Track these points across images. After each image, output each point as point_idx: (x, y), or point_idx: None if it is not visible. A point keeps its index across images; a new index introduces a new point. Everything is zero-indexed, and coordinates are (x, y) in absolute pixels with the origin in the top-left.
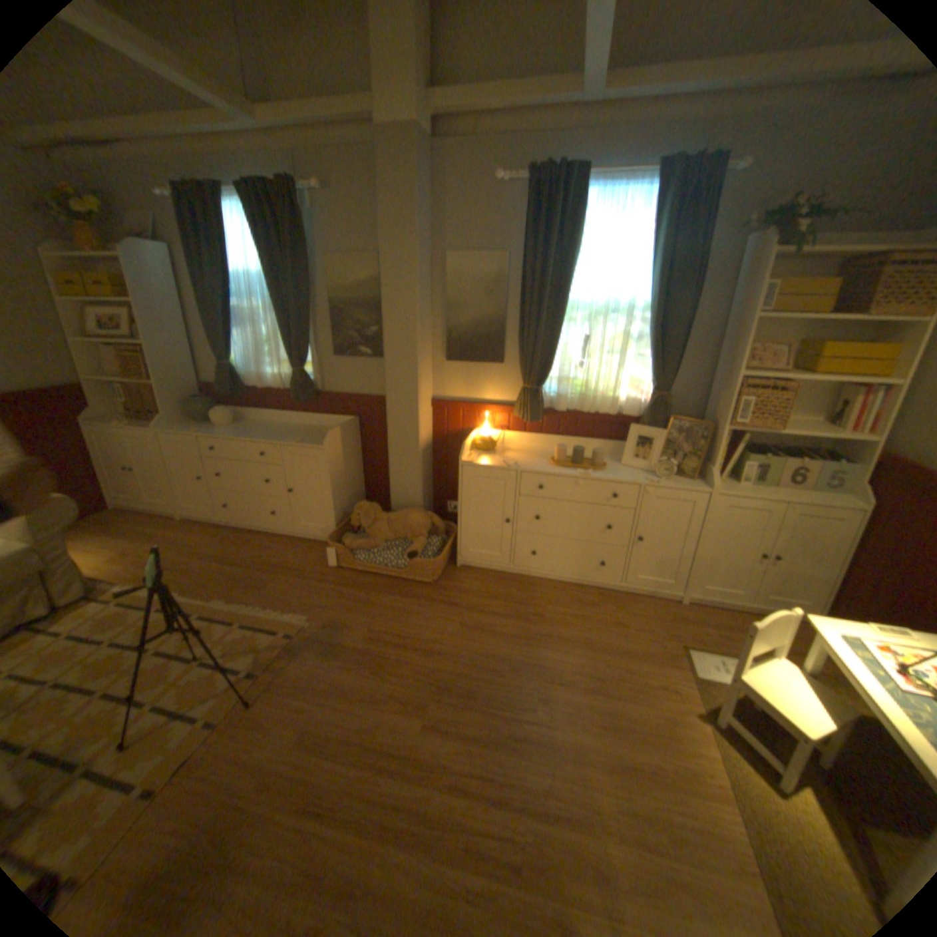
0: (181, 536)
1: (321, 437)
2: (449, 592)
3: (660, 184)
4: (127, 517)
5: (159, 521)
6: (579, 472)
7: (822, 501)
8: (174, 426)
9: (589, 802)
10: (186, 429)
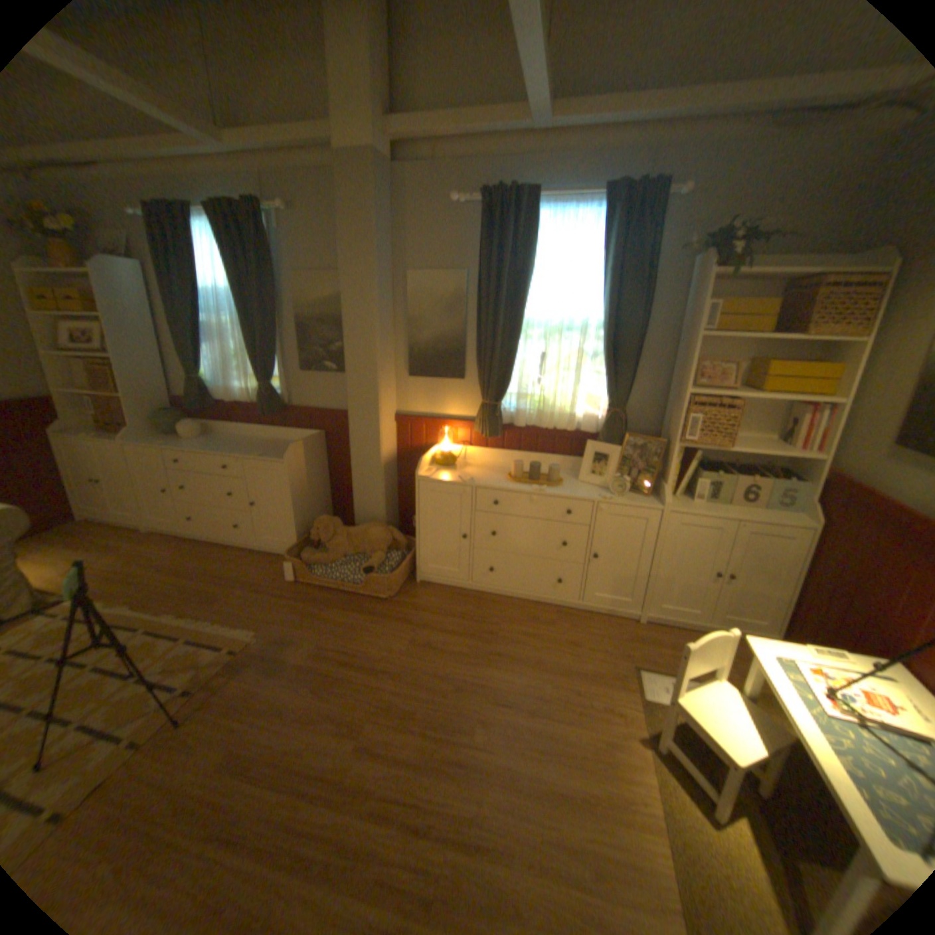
0: (143, 549)
1: (284, 451)
2: (404, 609)
3: (609, 207)
4: (93, 529)
5: (124, 534)
6: (534, 488)
7: (774, 519)
8: (142, 439)
9: (514, 832)
10: (152, 442)
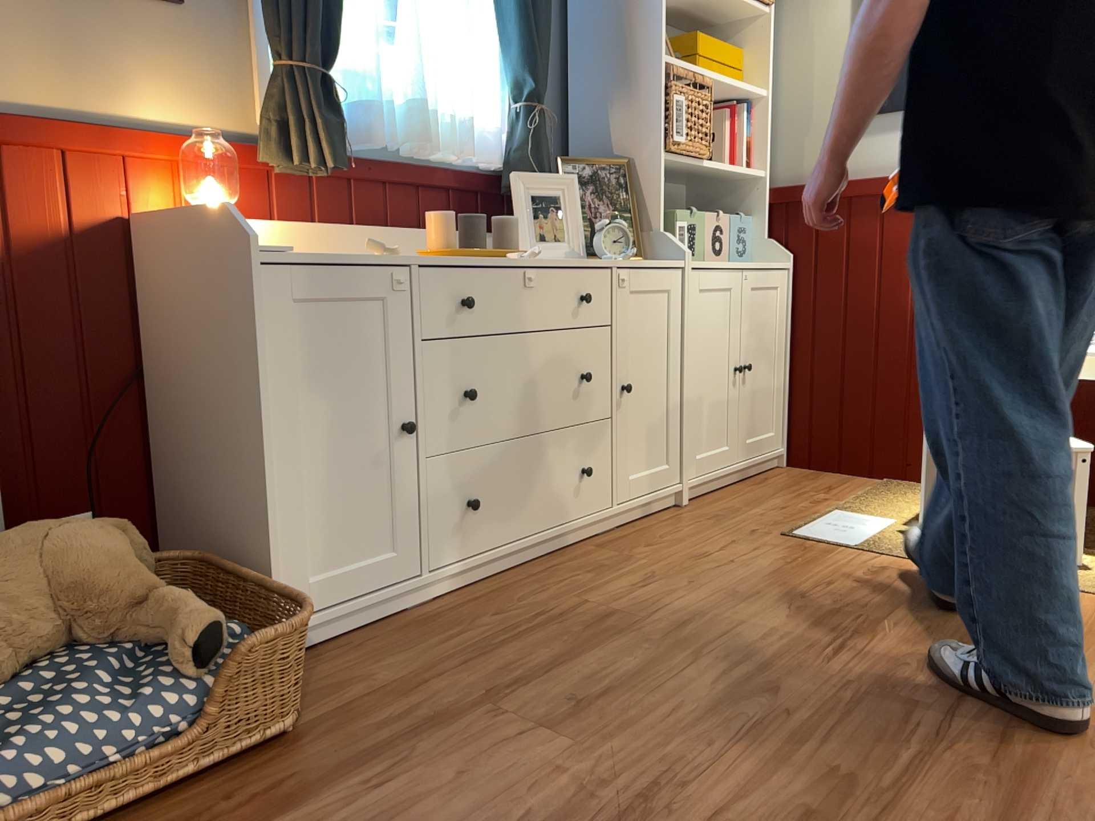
0: None
1: None
2: (372, 711)
3: None
4: None
5: None
6: (519, 252)
7: (757, 263)
8: None
9: None
10: None
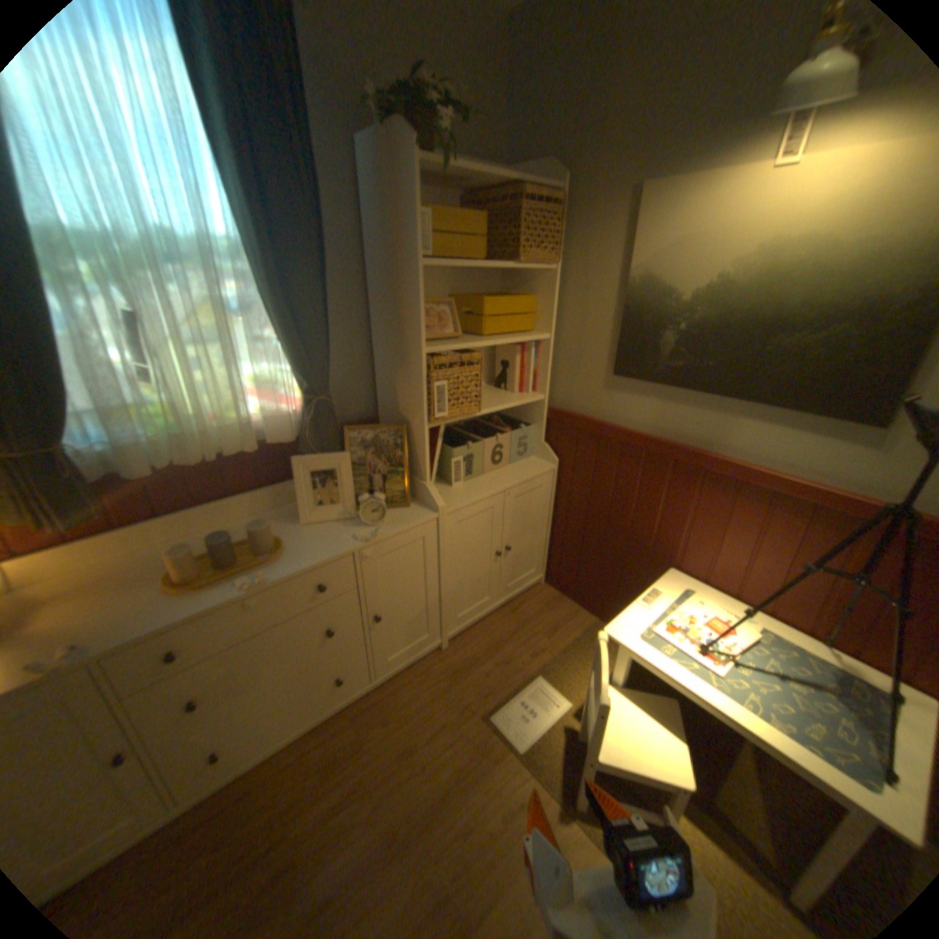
0: None
1: None
2: None
3: None
4: None
5: None
6: (243, 584)
7: (524, 474)
8: None
9: None
10: None
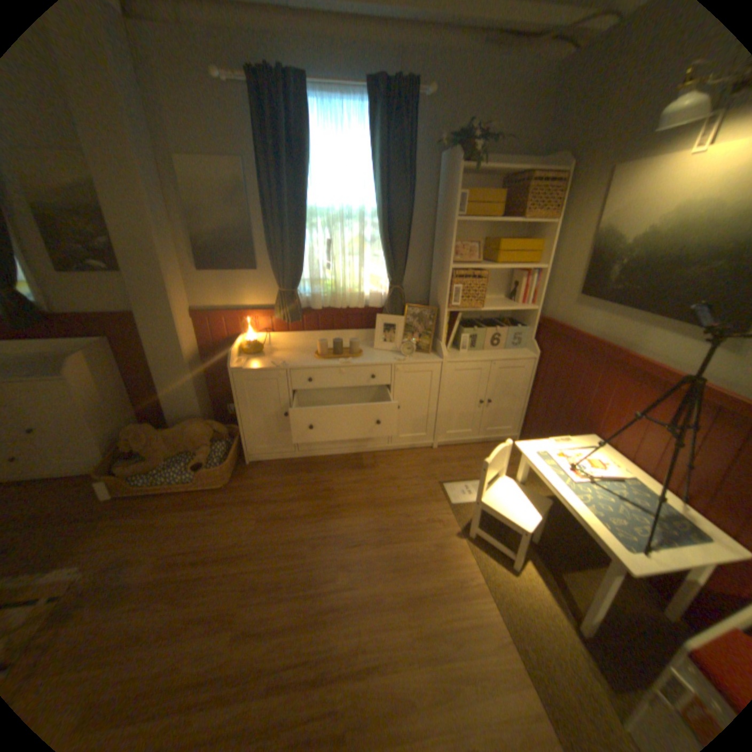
0: None
1: (59, 365)
2: (241, 491)
3: (370, 101)
4: None
5: None
6: (341, 361)
7: (510, 356)
8: None
9: (390, 642)
10: None
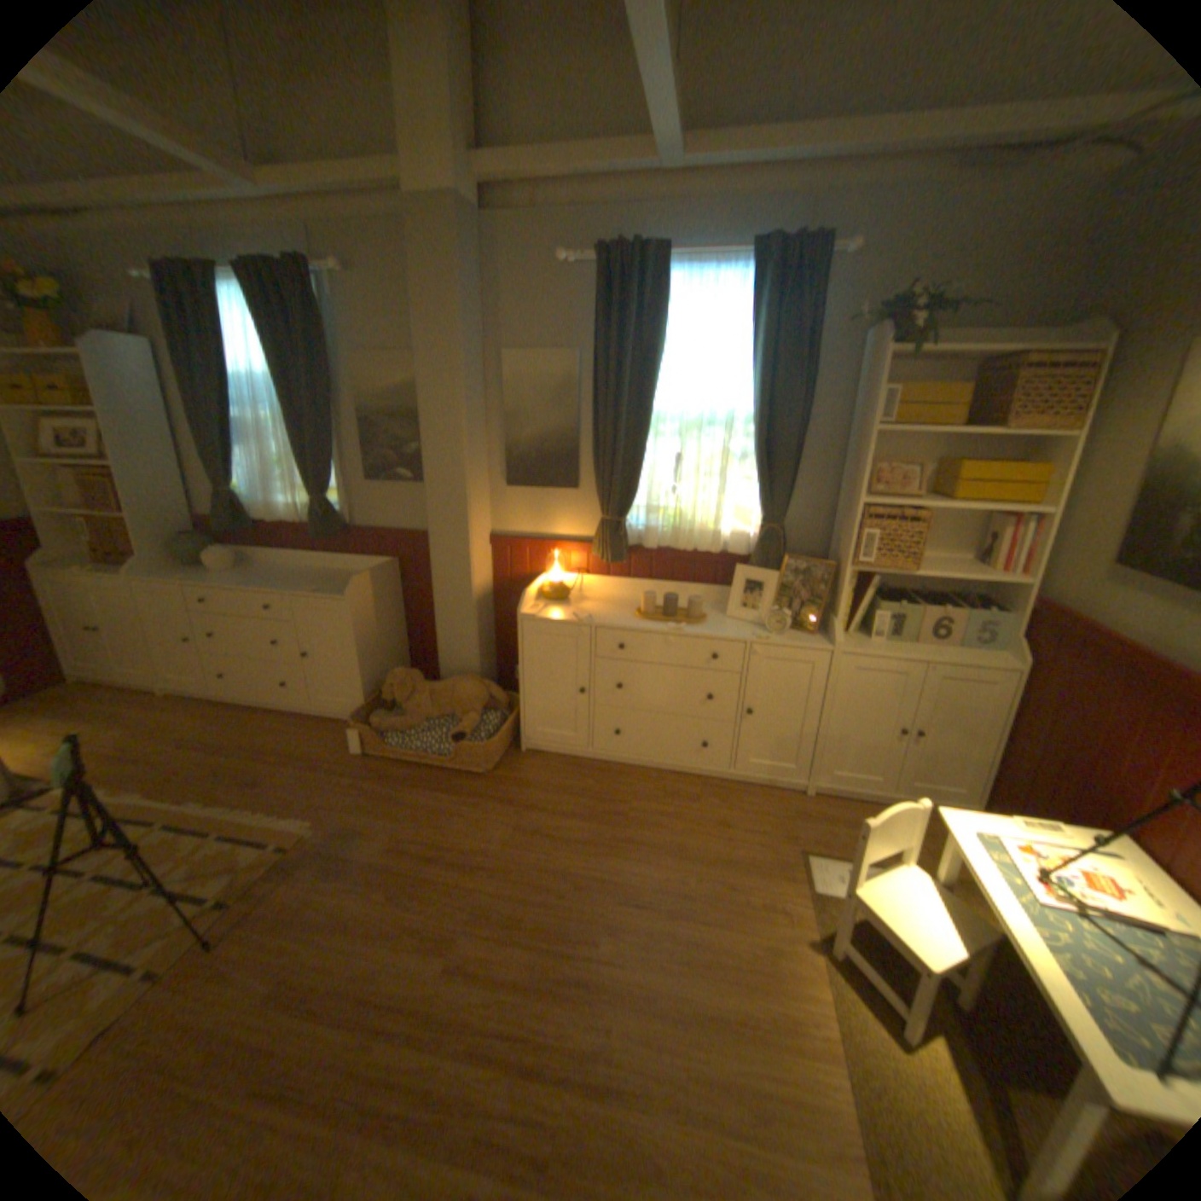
0: (160, 716)
1: (346, 585)
2: (506, 786)
3: (758, 269)
4: (91, 692)
5: (133, 697)
6: (669, 627)
7: (970, 660)
8: (155, 572)
9: (653, 1067)
10: (170, 576)
